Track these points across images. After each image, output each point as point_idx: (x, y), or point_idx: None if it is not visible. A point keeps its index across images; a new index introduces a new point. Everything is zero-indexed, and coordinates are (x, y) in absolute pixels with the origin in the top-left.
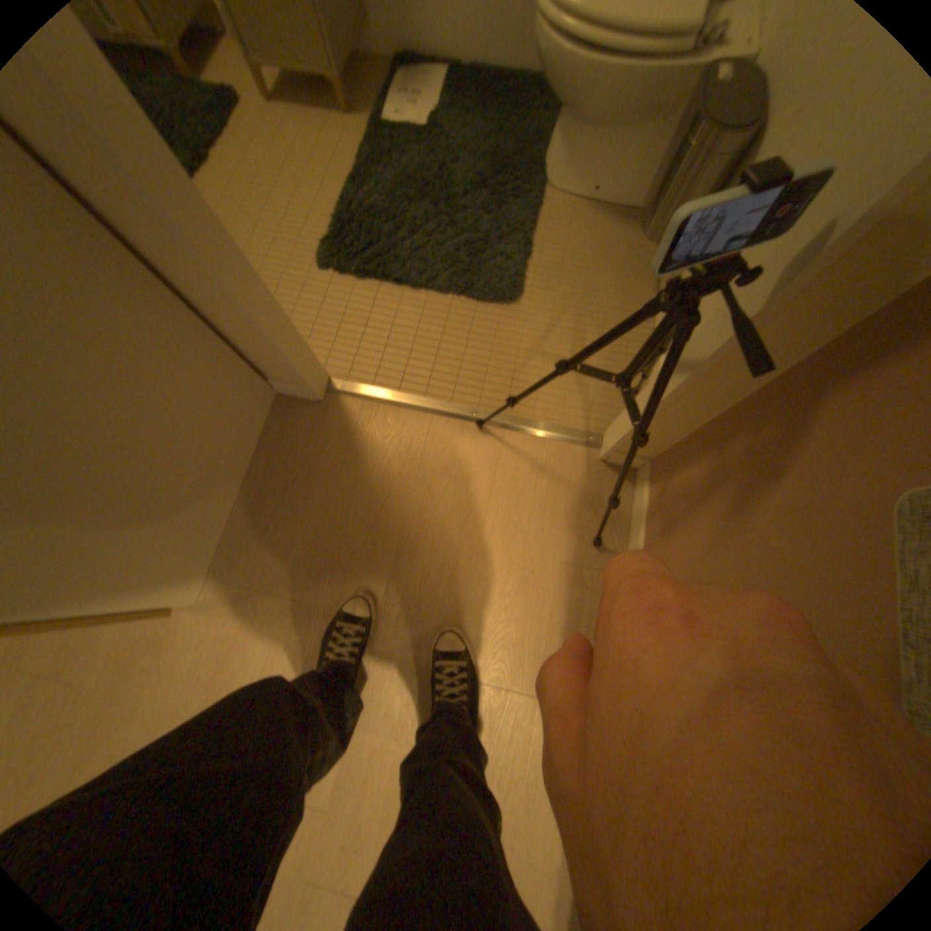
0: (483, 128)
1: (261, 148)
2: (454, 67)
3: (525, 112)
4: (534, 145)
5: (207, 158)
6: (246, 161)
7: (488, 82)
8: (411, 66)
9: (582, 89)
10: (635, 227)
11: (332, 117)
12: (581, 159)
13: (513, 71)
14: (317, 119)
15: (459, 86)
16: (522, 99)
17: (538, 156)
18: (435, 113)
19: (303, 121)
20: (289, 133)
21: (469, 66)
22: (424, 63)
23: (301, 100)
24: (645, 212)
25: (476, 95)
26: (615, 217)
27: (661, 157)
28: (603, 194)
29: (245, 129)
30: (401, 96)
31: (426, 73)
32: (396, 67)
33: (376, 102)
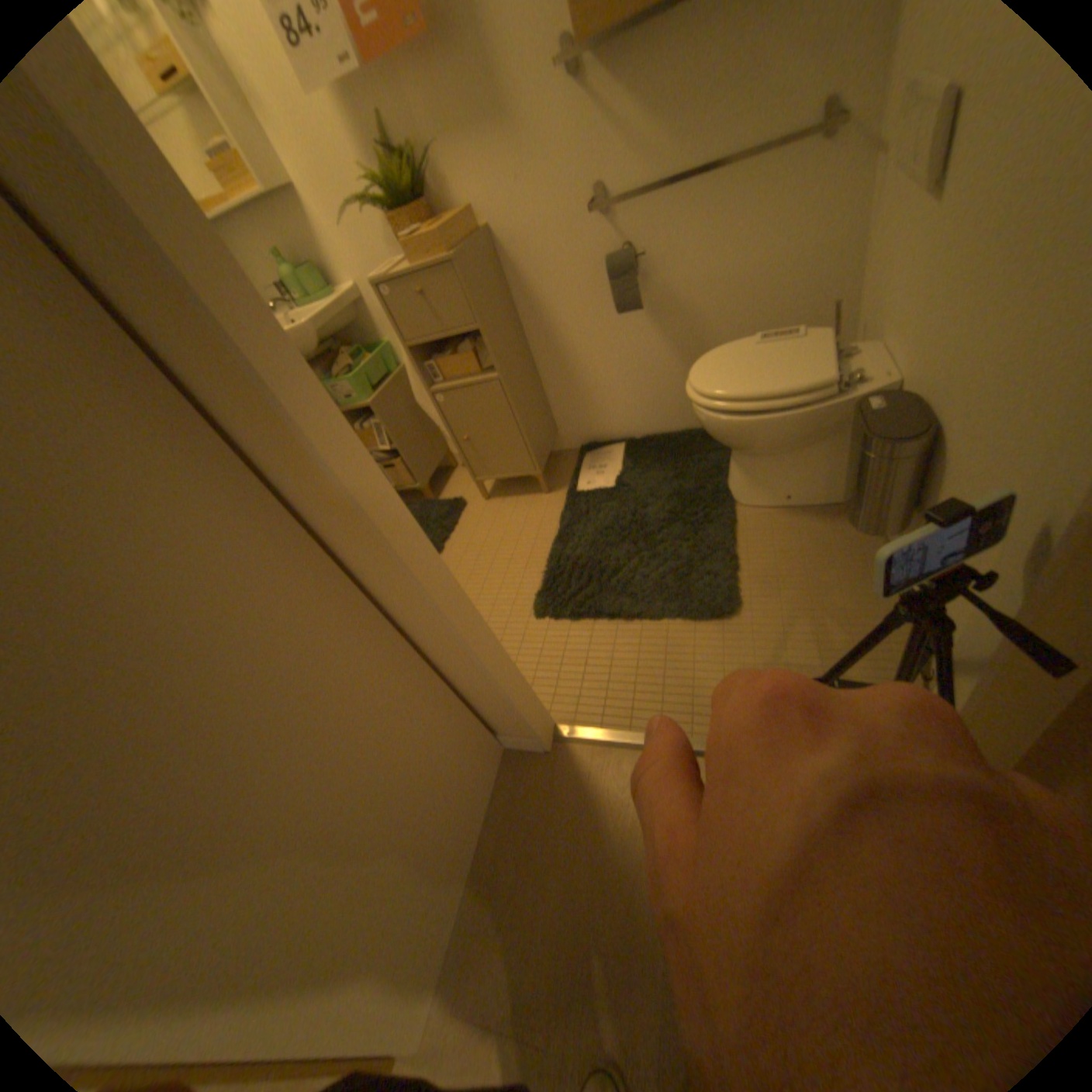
0: (666, 476)
1: (484, 531)
2: (631, 442)
3: (700, 456)
4: (715, 478)
5: (444, 547)
6: (473, 543)
7: (661, 444)
8: (596, 449)
9: (749, 438)
10: (845, 521)
11: (538, 497)
12: (765, 479)
13: (681, 432)
14: (527, 501)
15: (638, 453)
16: (695, 448)
17: (722, 485)
18: (621, 476)
19: (516, 505)
20: (506, 516)
21: (643, 438)
22: (606, 445)
23: (514, 492)
24: (851, 505)
25: (653, 455)
26: (819, 516)
27: (847, 461)
28: (798, 500)
29: (473, 520)
30: (592, 471)
31: (609, 451)
32: (585, 453)
33: (572, 479)
